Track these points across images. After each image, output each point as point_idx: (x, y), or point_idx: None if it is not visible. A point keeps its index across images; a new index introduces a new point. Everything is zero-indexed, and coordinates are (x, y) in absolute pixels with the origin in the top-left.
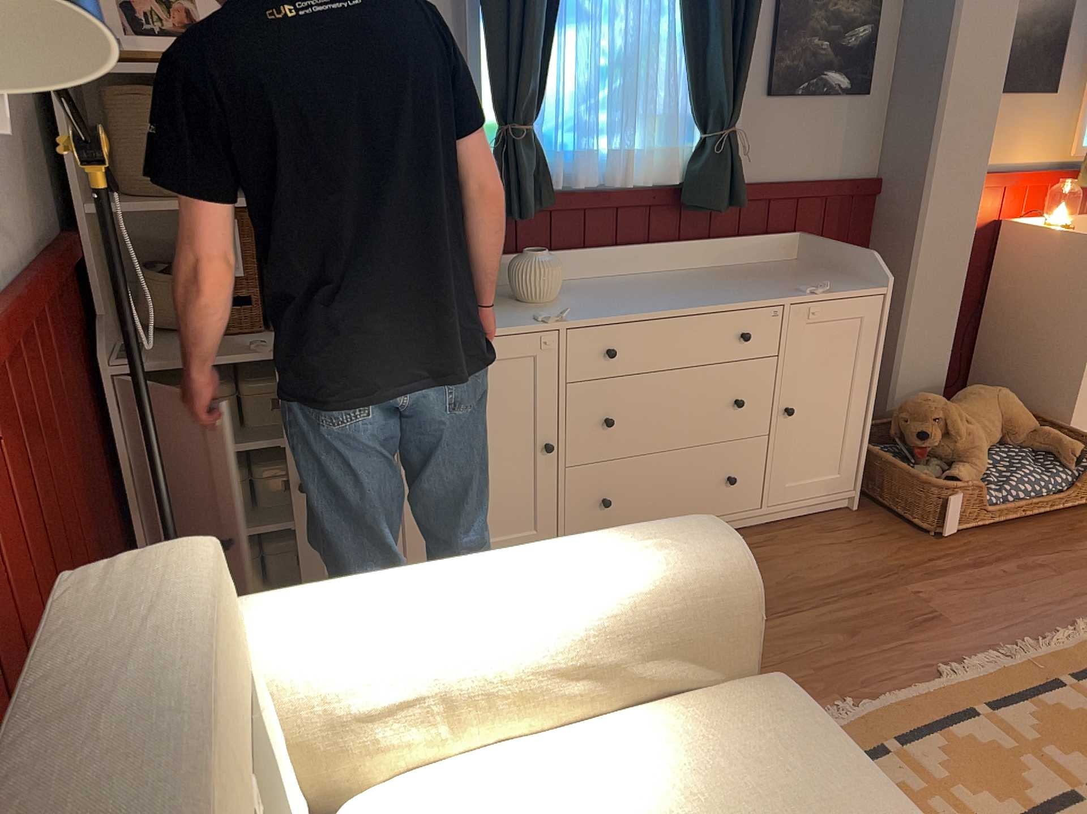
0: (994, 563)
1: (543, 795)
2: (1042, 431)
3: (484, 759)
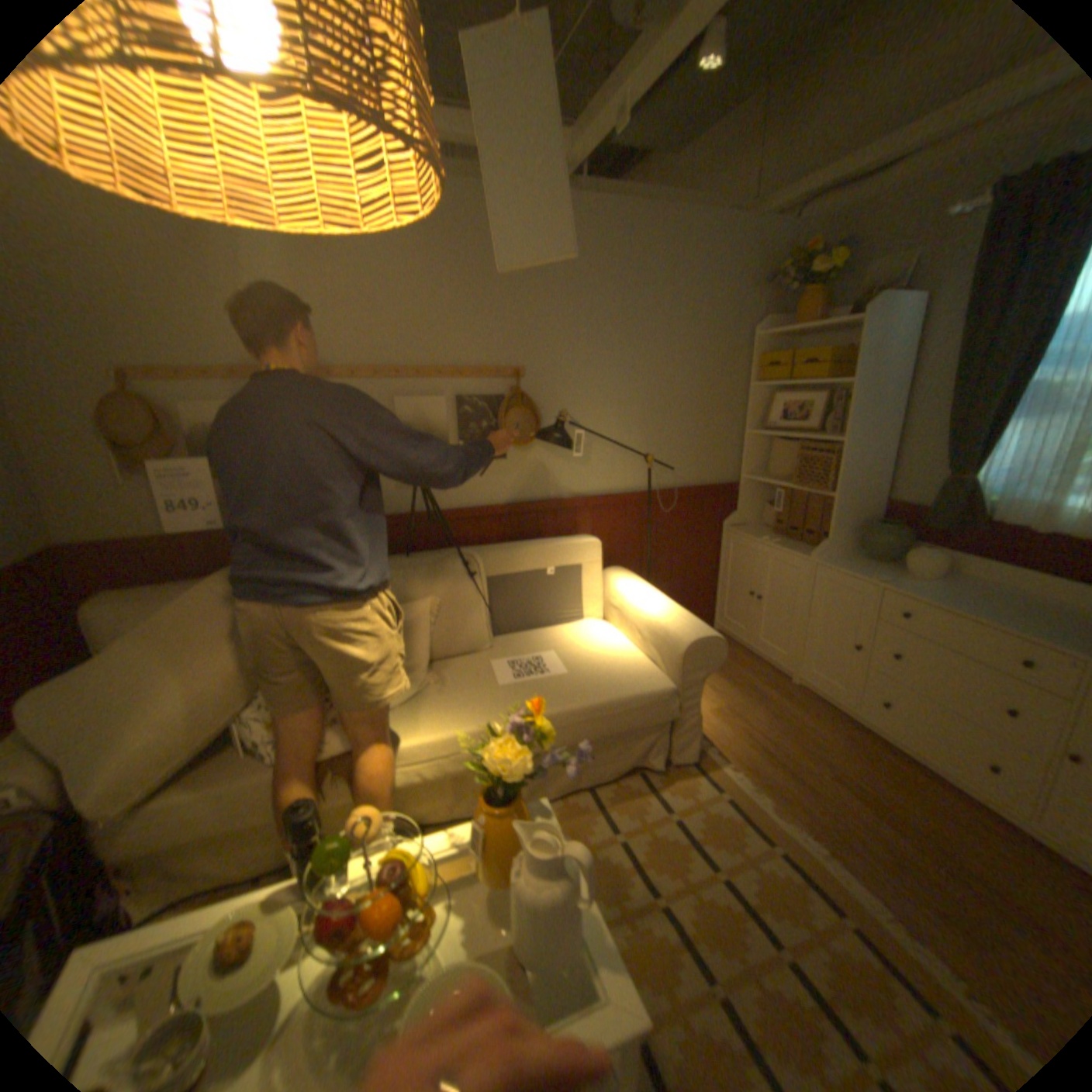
0: None
1: (607, 642)
2: None
3: (619, 635)
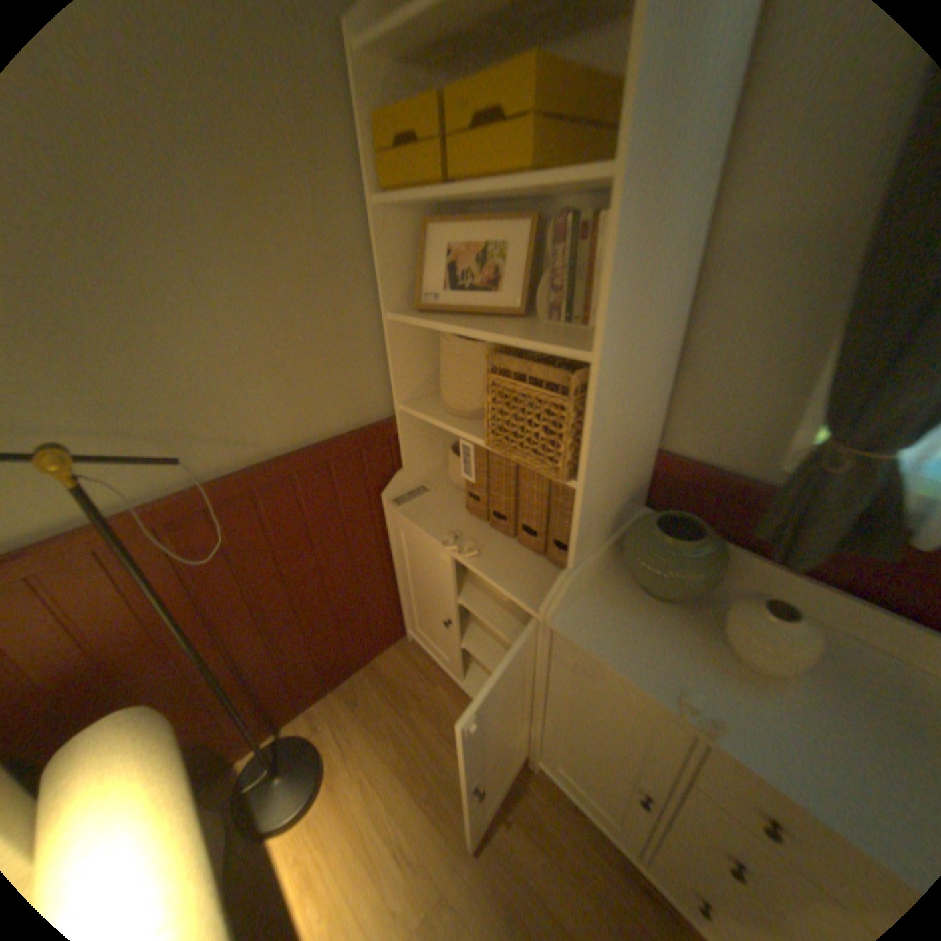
0: None
1: None
2: None
3: None
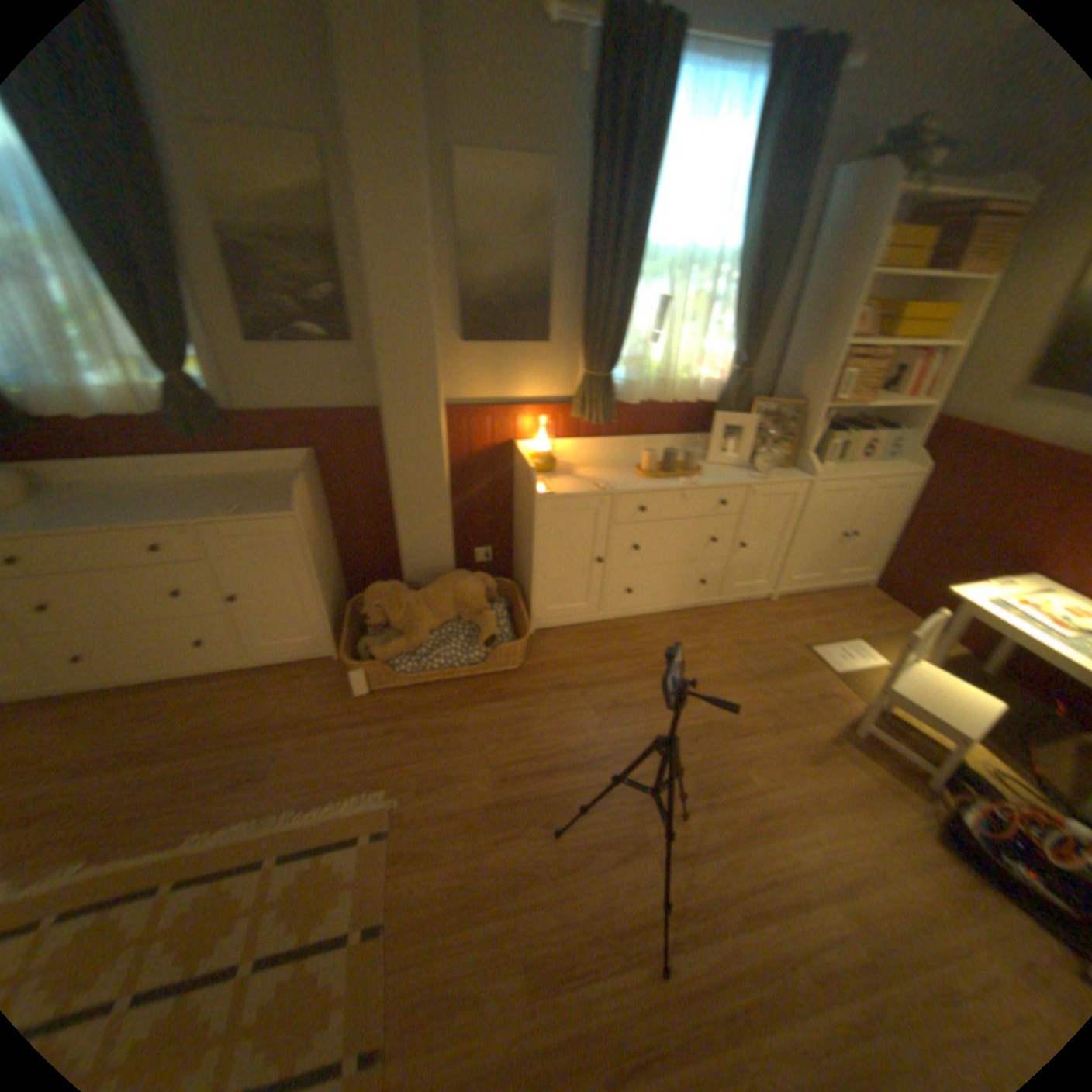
0: (371, 726)
1: None
2: (484, 615)
3: None
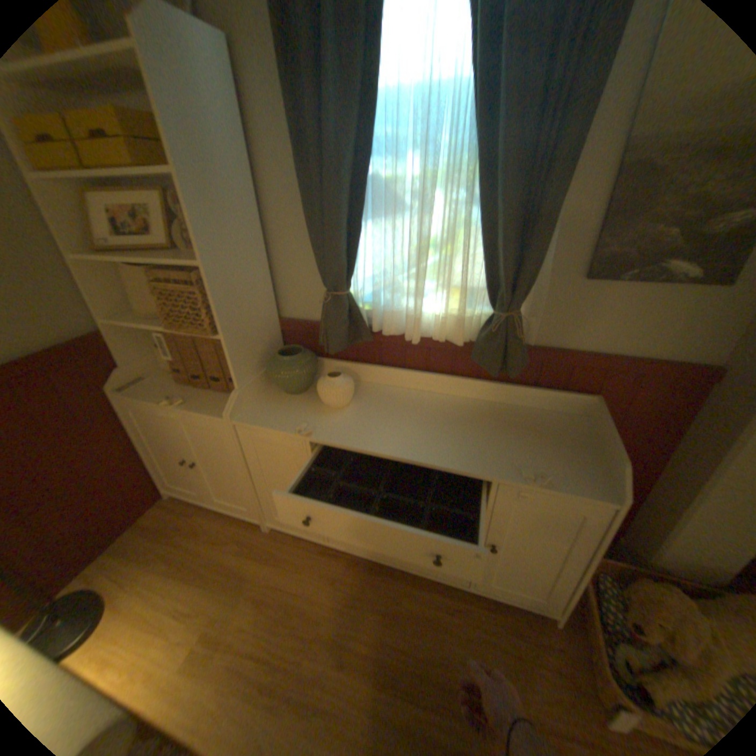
0: None
1: None
2: None
3: None
